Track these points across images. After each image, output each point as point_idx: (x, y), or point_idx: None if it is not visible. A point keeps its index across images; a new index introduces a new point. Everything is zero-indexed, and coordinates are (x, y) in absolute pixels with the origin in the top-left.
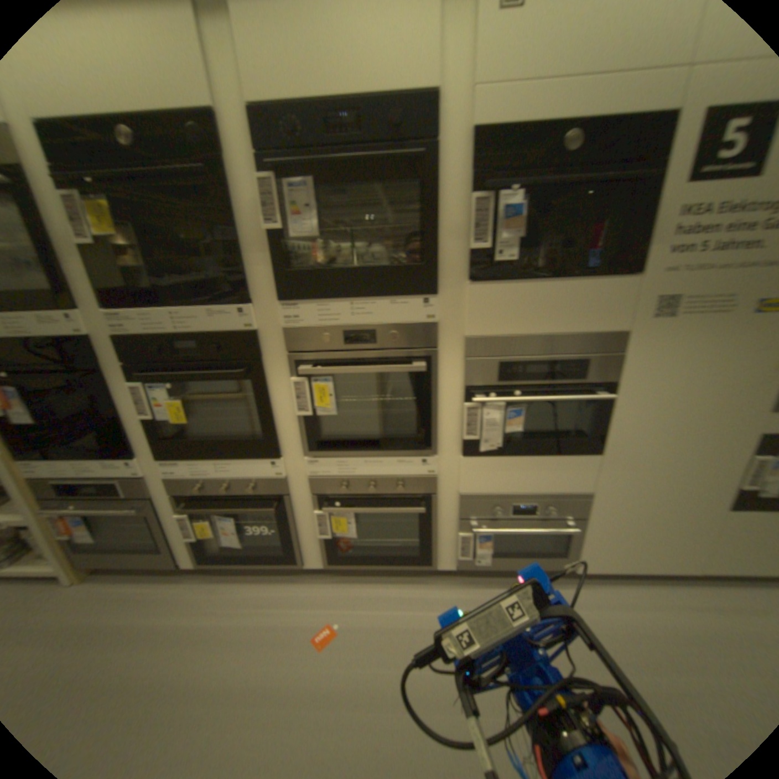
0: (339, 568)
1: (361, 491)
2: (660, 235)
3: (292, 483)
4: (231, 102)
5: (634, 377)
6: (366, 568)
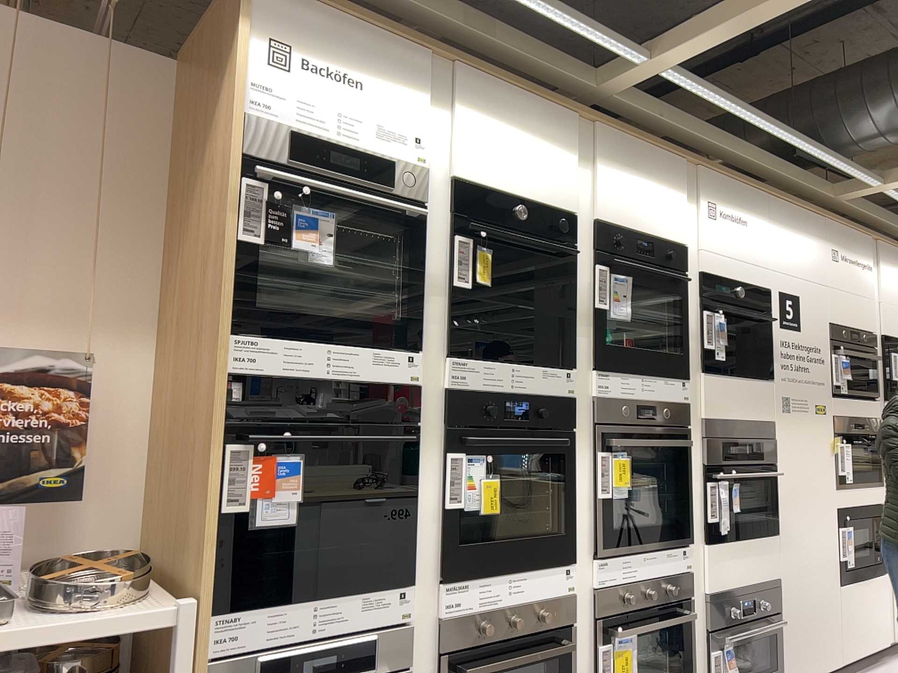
0: None
1: (639, 602)
2: (774, 356)
3: (575, 603)
4: (584, 214)
5: (780, 458)
6: None
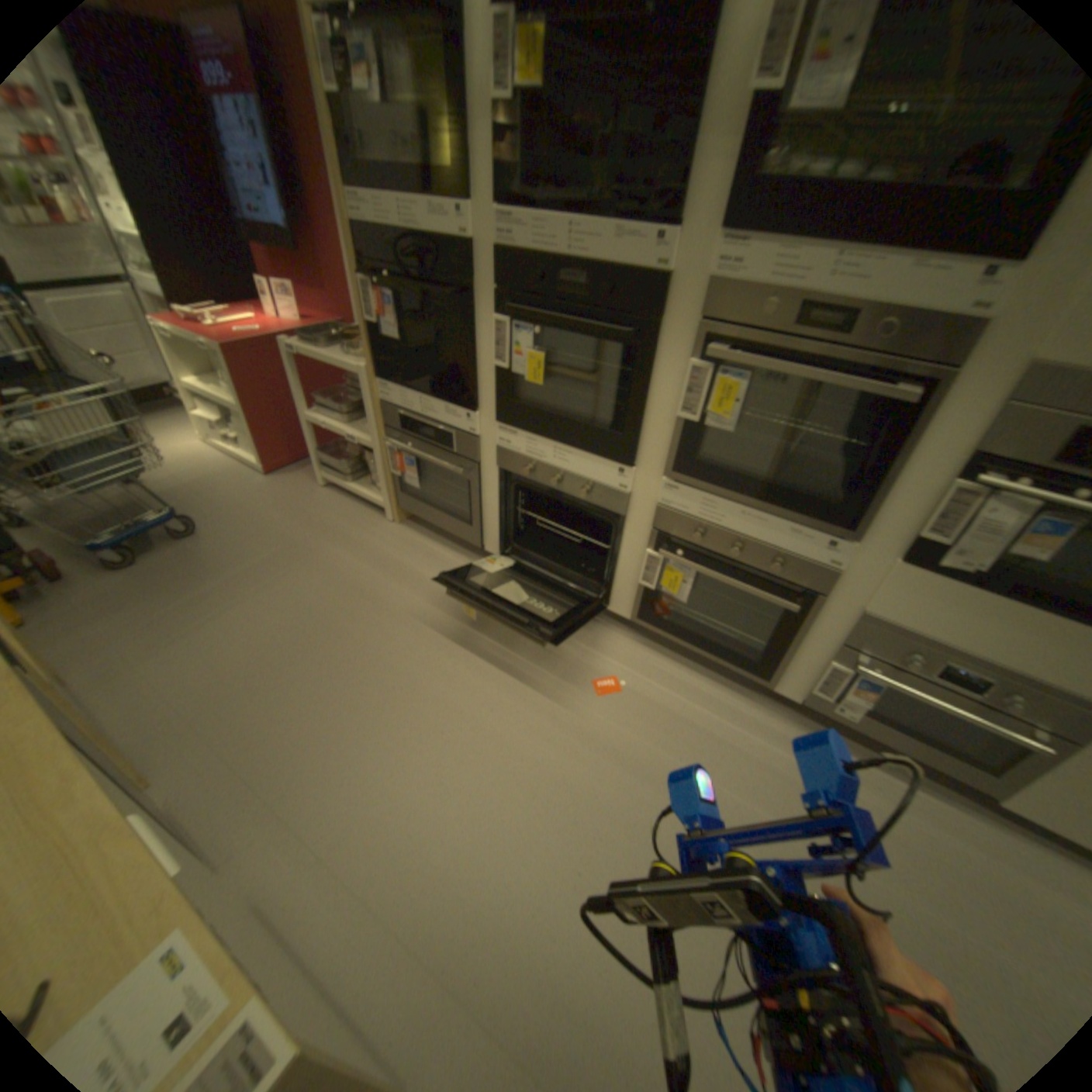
0: (646, 628)
1: (717, 549)
2: None
3: (633, 505)
4: None
5: None
6: (679, 644)
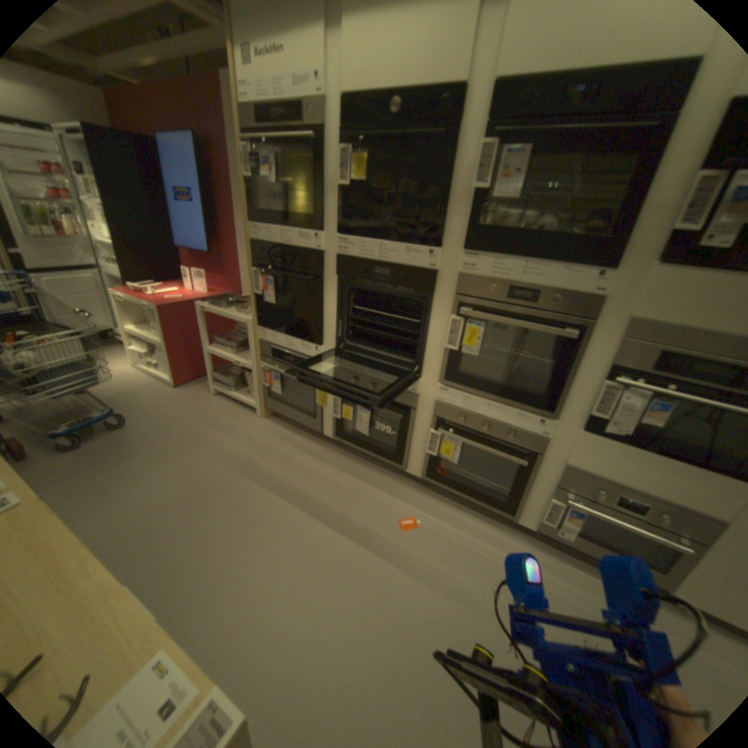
0: (432, 484)
1: (474, 427)
2: None
3: (420, 401)
4: (481, 78)
5: None
6: (454, 494)
